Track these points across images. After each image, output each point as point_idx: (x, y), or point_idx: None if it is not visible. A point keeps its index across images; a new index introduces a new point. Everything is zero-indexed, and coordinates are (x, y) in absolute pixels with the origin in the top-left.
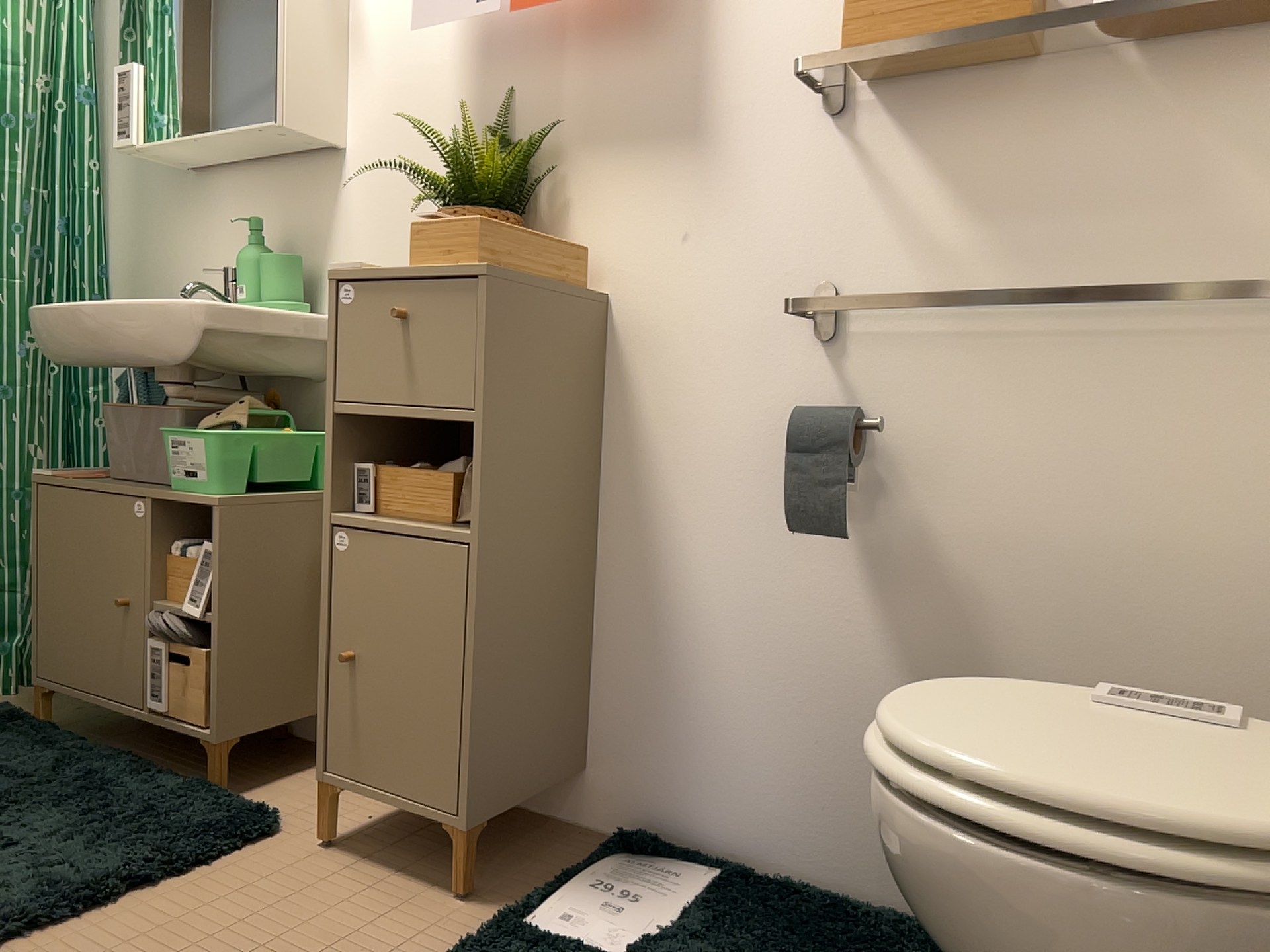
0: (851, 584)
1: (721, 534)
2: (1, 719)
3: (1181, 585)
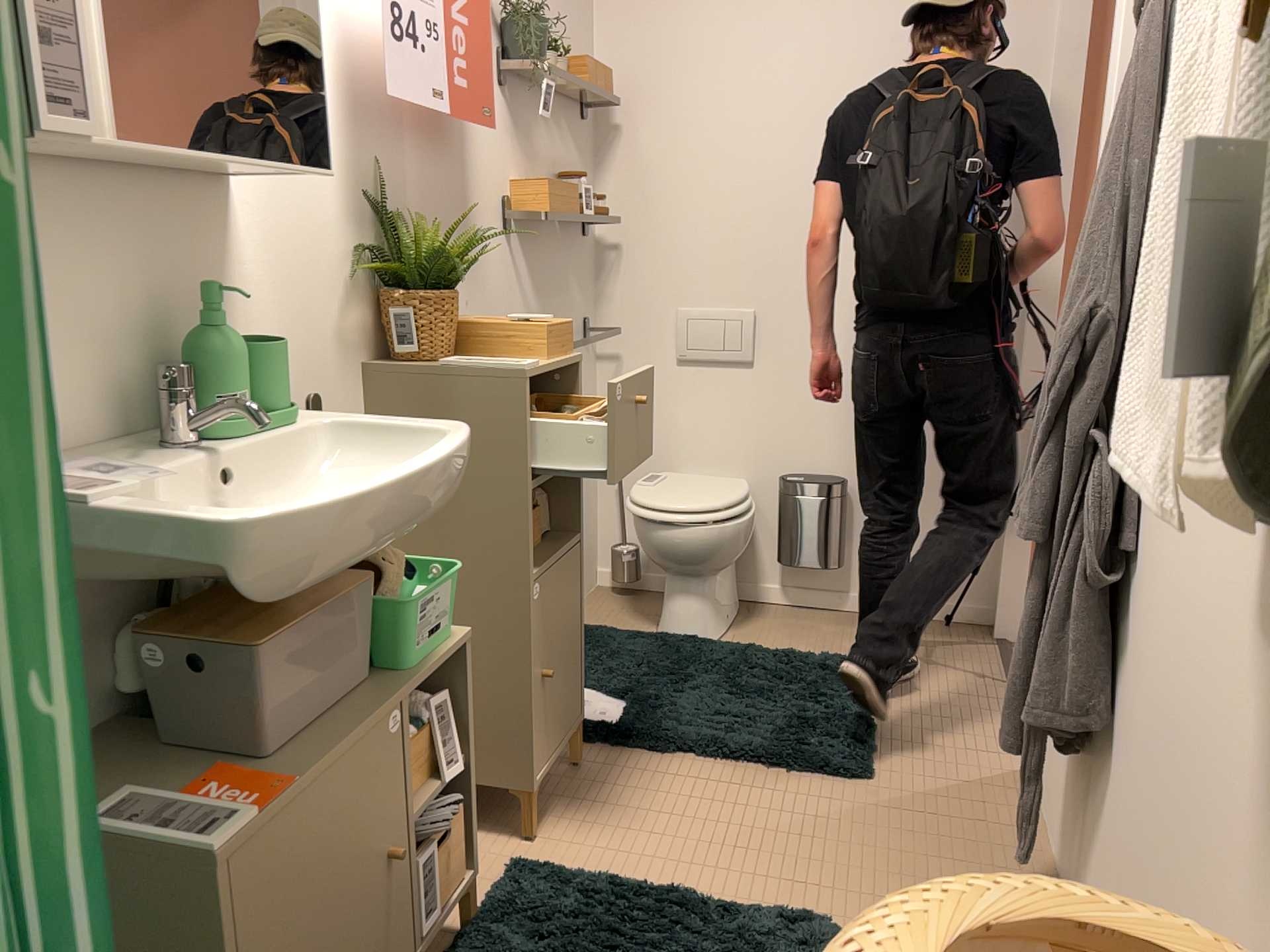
0: None
1: None
2: None
3: None
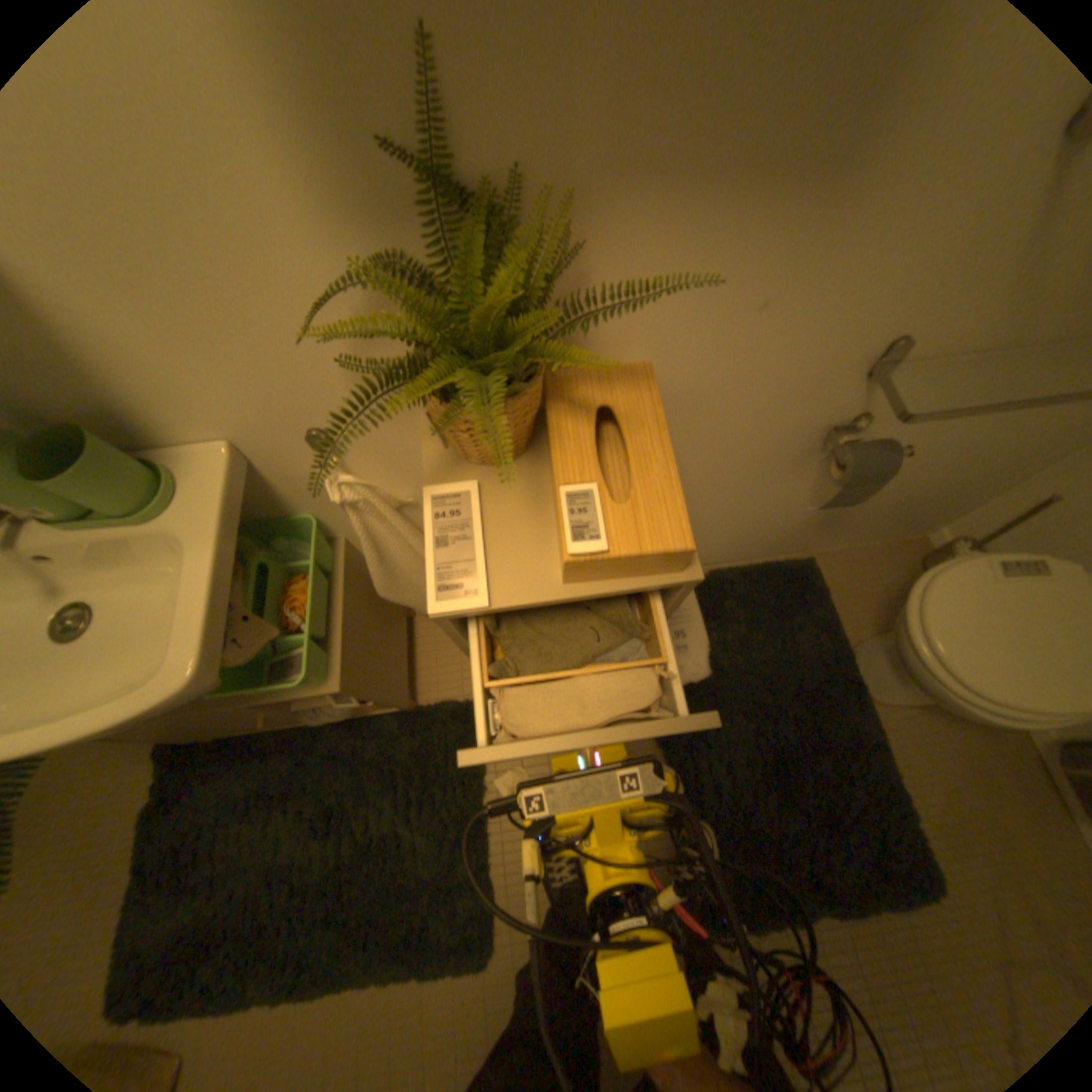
0: (803, 488)
1: (718, 489)
2: (182, 773)
3: (999, 450)
